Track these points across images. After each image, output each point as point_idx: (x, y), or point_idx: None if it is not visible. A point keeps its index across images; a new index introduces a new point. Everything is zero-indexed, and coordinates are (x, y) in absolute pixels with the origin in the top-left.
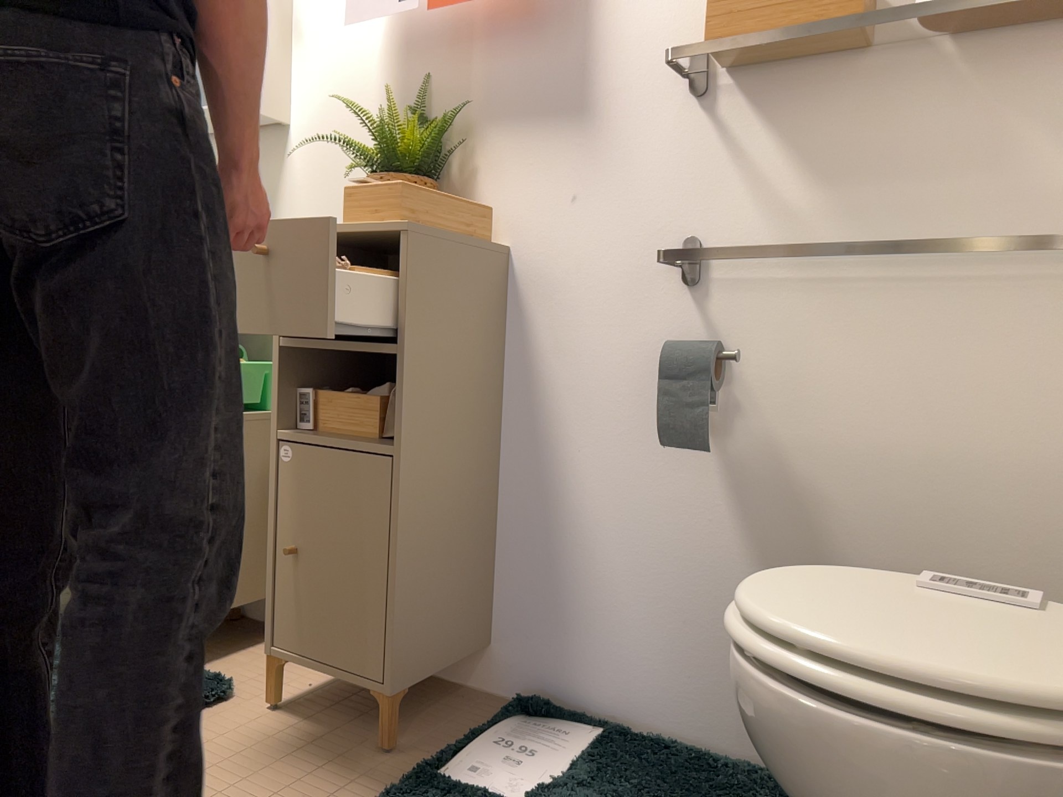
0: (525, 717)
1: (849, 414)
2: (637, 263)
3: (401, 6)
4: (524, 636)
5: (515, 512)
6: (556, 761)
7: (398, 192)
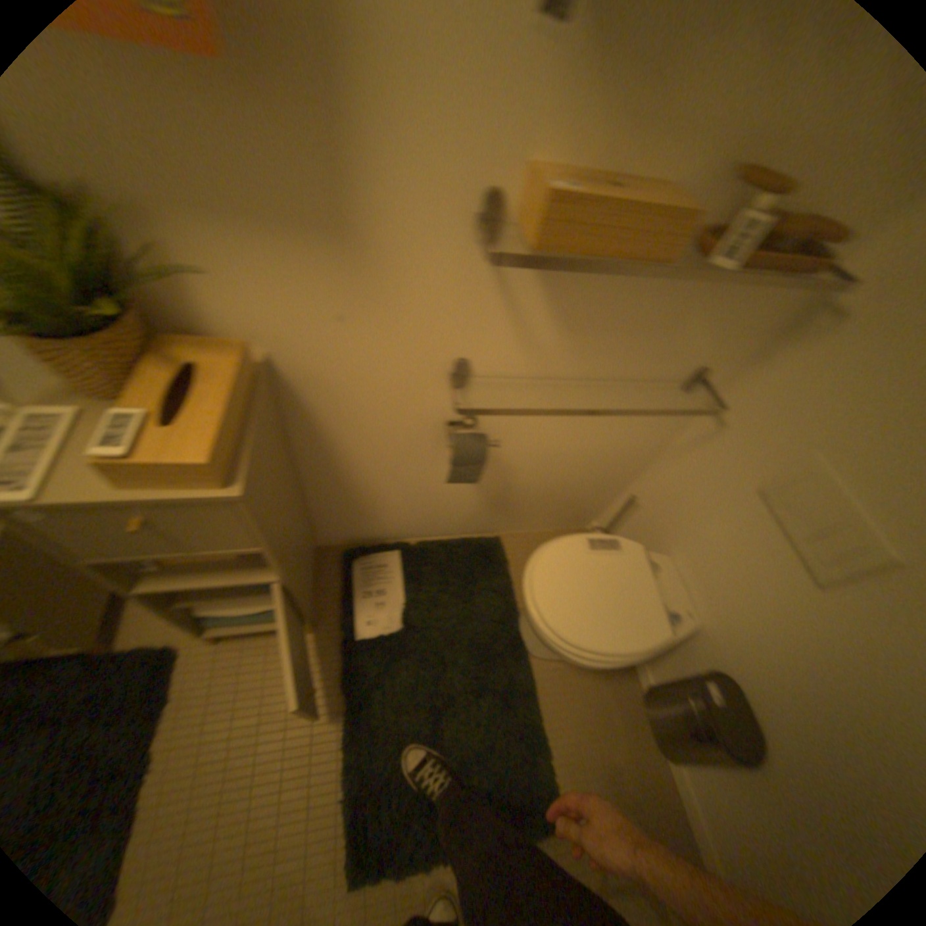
0: (357, 559)
1: (541, 439)
2: (414, 370)
3: None
4: (341, 527)
5: (323, 492)
6: (397, 589)
7: (211, 465)
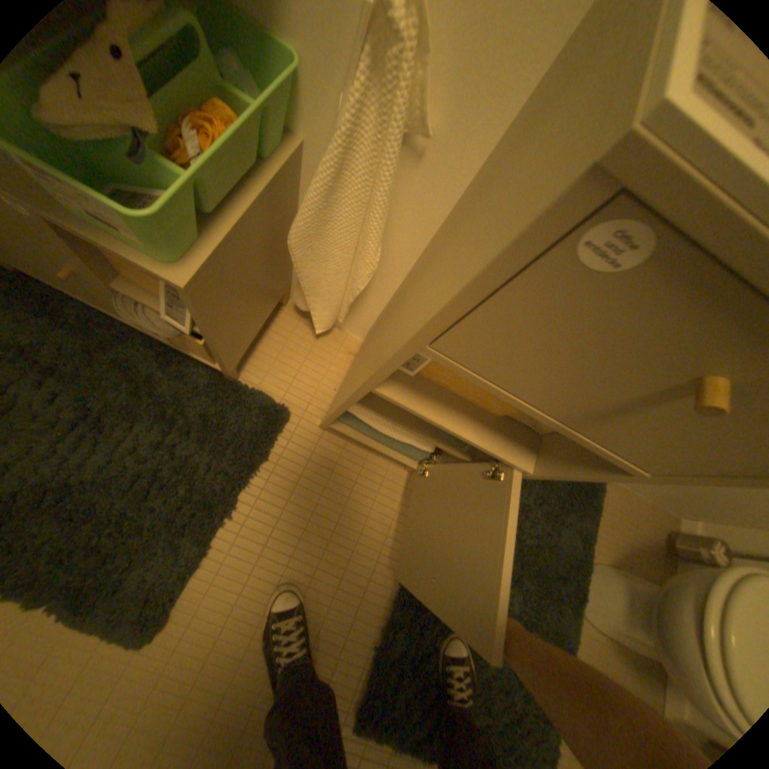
0: None
1: None
2: None
3: None
4: None
5: None
6: None
7: None
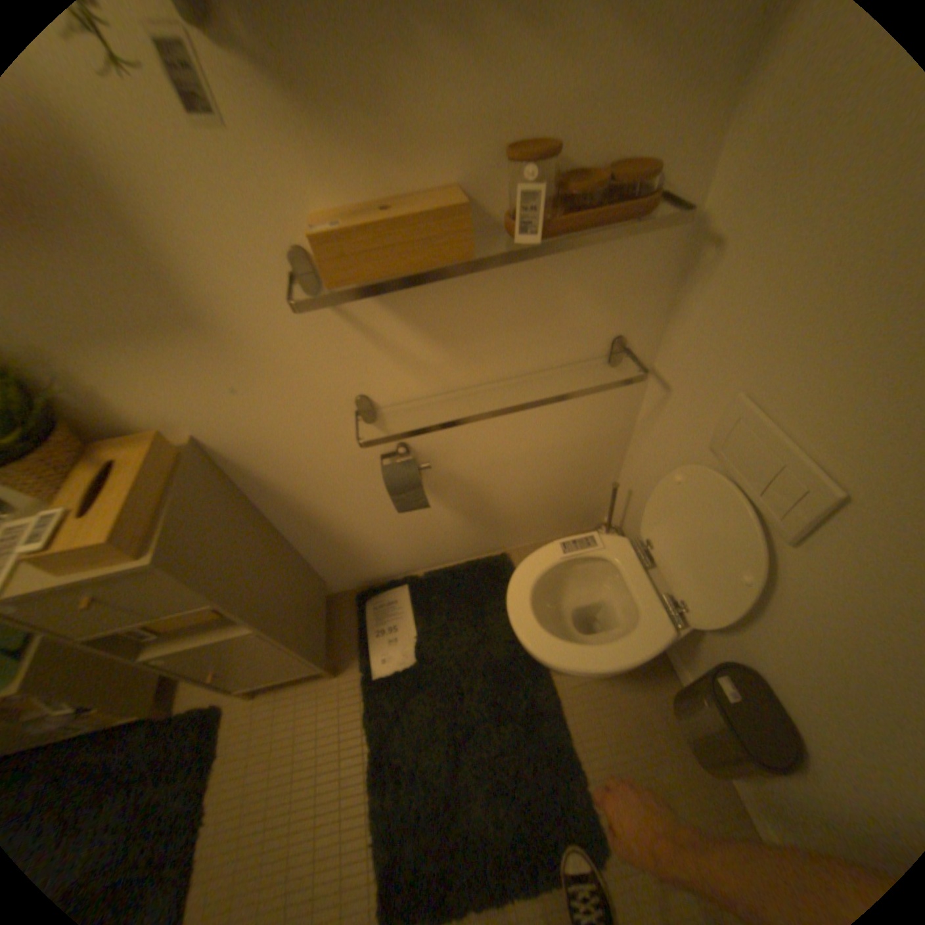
0: (366, 601)
1: (485, 449)
2: (318, 418)
3: None
4: (341, 573)
5: (305, 544)
6: (404, 623)
7: (103, 546)
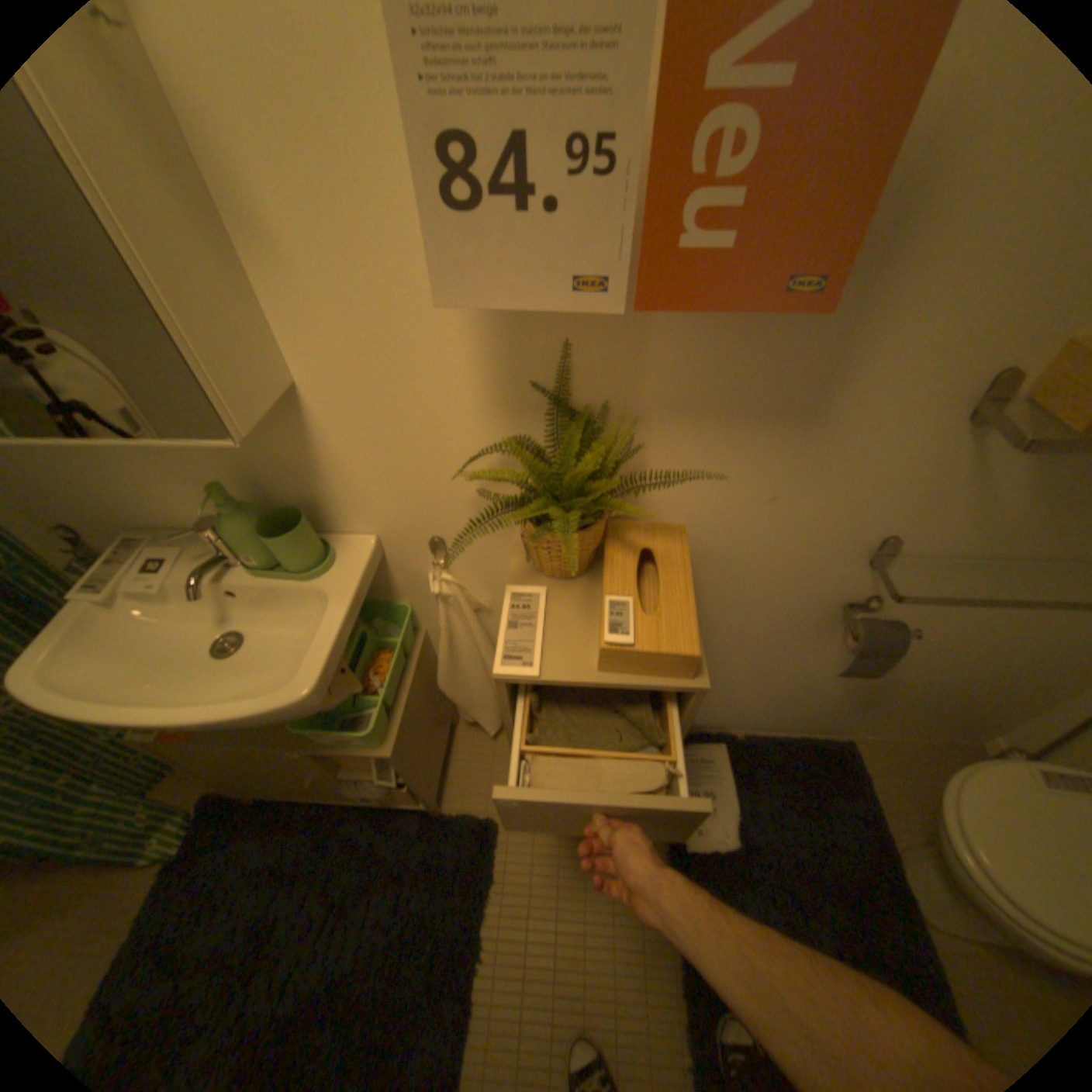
0: None
1: (958, 627)
2: (826, 548)
3: (578, 290)
4: None
5: None
6: (727, 794)
7: (694, 659)
